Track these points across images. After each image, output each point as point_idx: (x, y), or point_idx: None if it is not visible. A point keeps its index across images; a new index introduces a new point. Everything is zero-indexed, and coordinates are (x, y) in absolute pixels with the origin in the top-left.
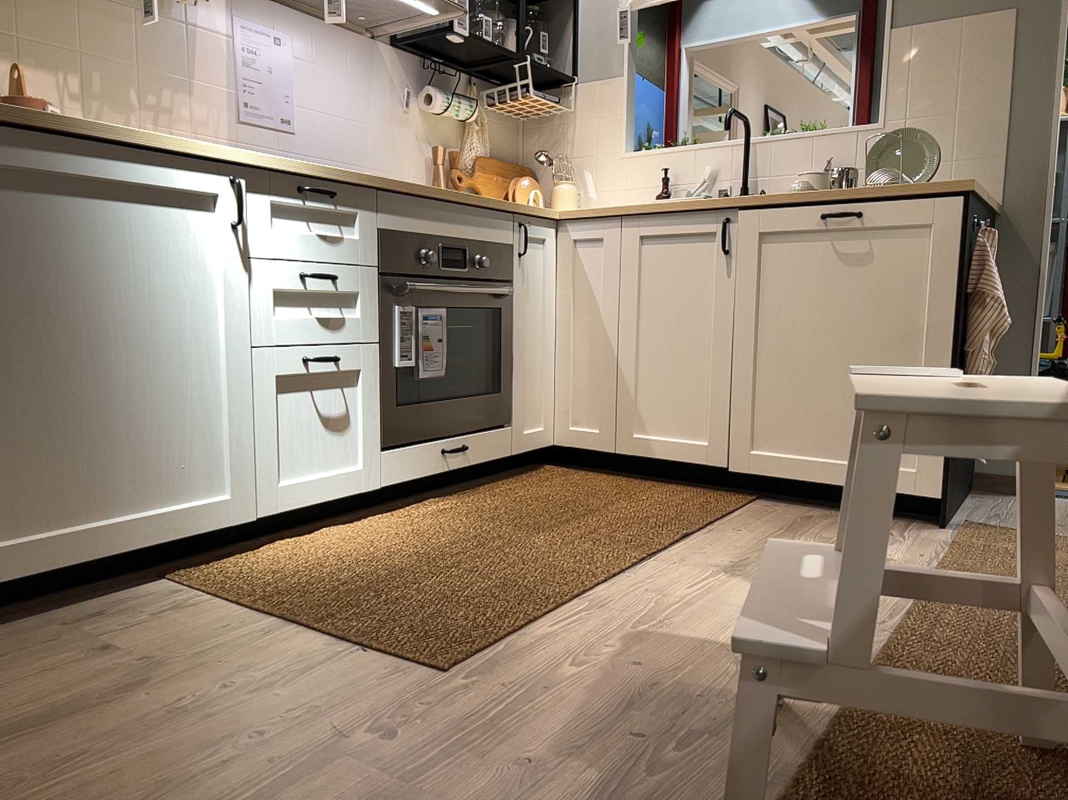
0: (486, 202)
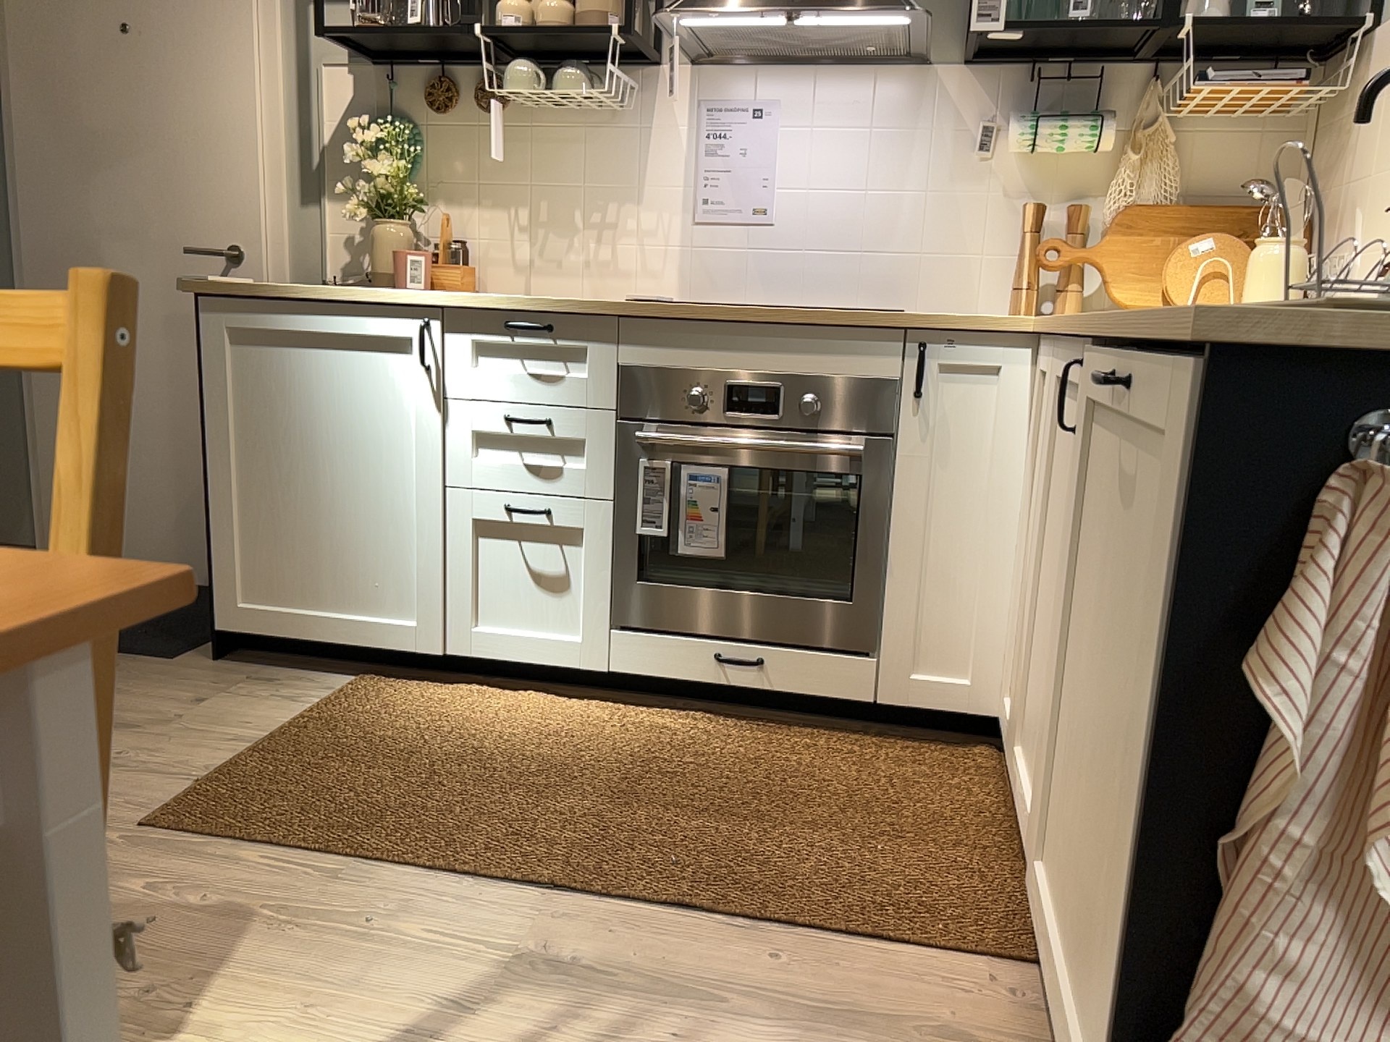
0: (827, 319)
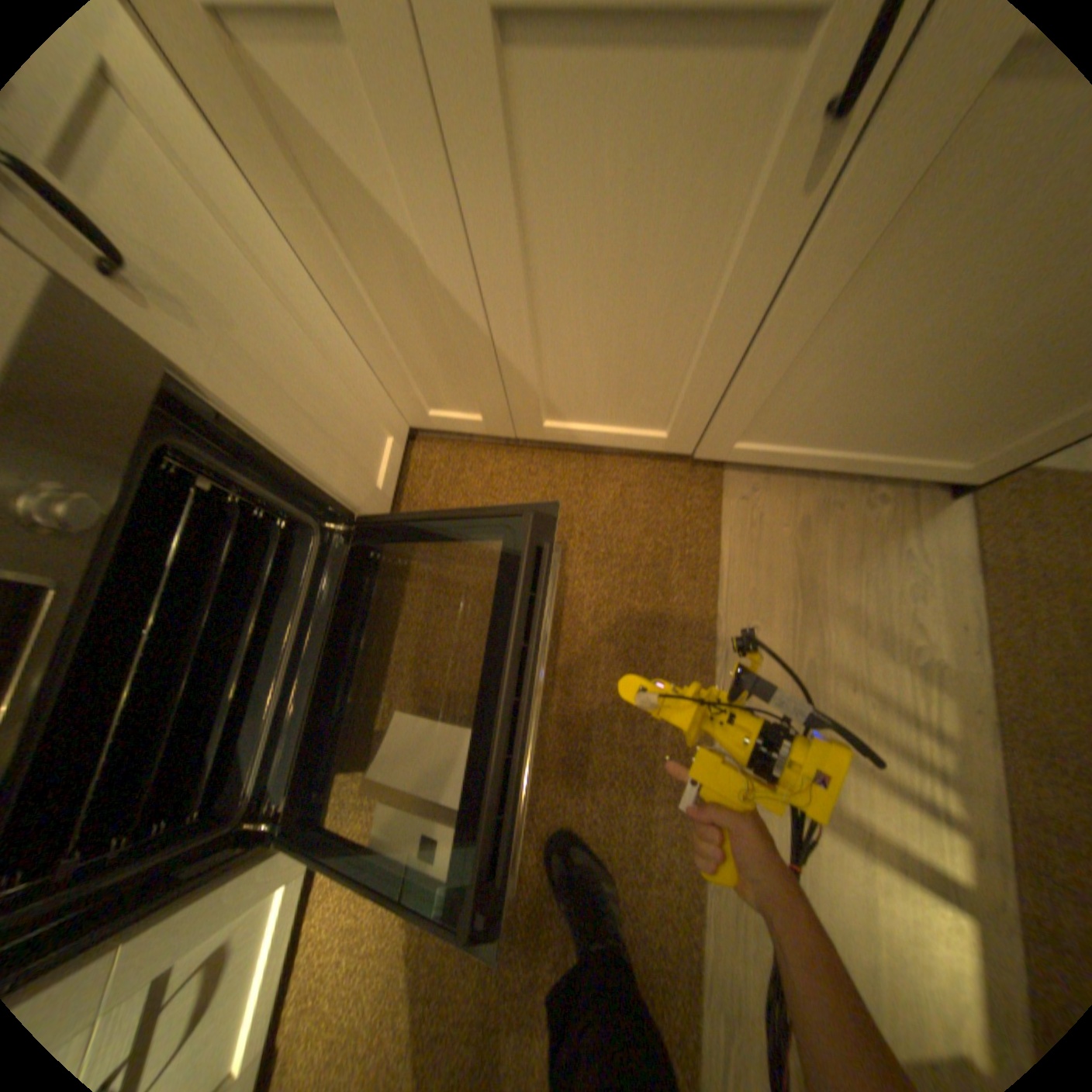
0: None
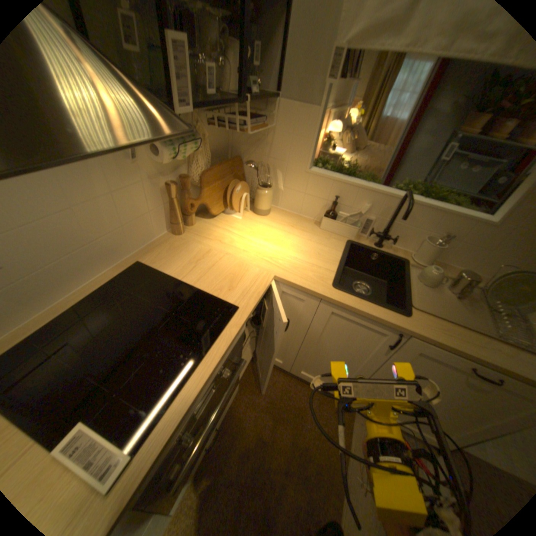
0: (227, 345)
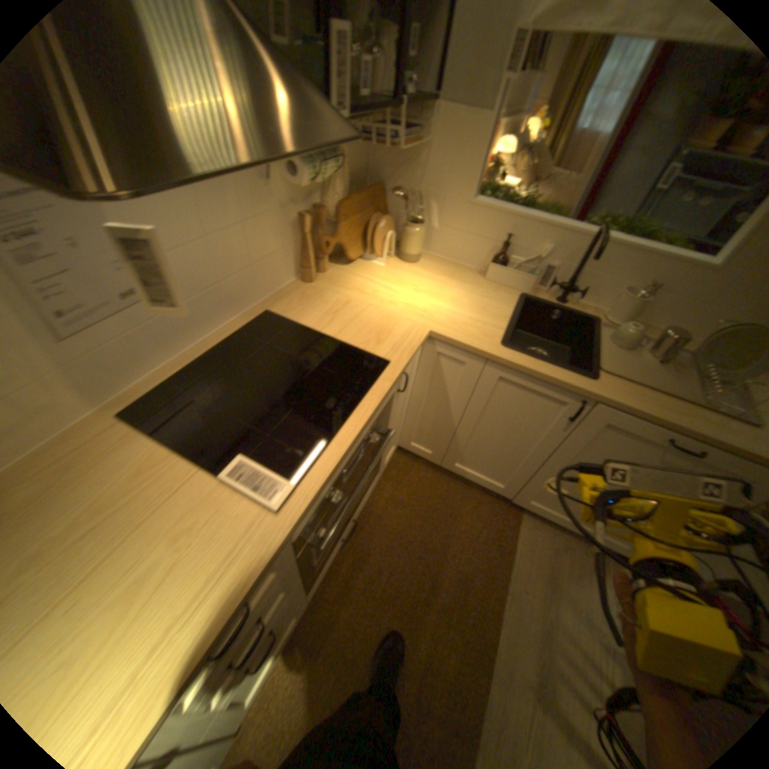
0: (379, 400)
